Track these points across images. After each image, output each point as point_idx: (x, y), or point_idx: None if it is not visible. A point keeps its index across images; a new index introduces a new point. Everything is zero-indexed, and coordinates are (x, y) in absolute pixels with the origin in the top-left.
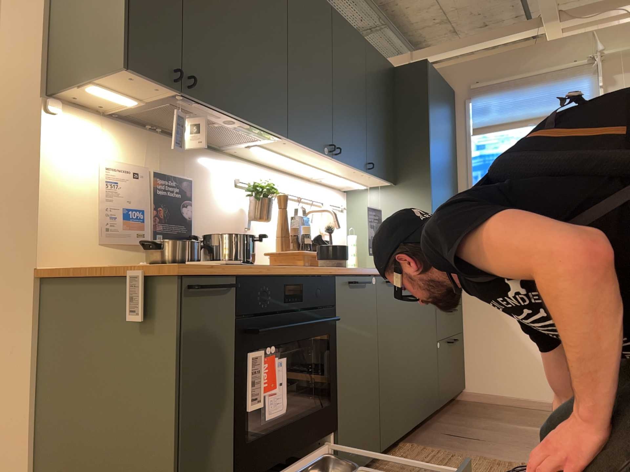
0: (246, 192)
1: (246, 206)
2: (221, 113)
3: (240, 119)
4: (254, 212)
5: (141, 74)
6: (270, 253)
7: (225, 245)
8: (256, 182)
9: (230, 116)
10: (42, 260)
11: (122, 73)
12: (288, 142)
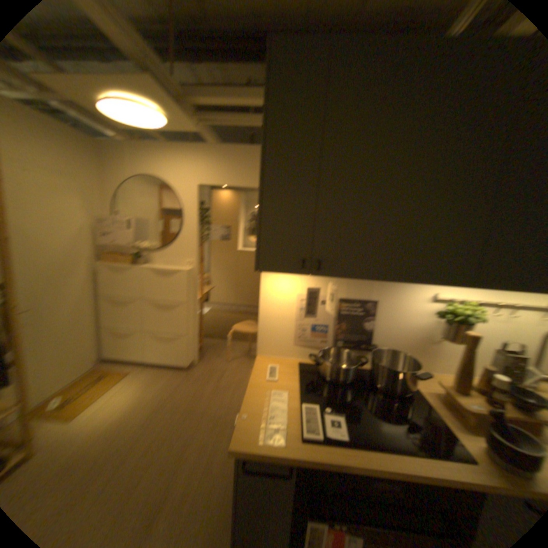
0: (440, 313)
1: (444, 320)
2: (366, 277)
3: (391, 279)
4: (448, 332)
5: (273, 268)
6: (444, 385)
7: (383, 371)
8: (456, 304)
9: (378, 278)
10: (260, 350)
11: (262, 269)
12: (486, 285)
